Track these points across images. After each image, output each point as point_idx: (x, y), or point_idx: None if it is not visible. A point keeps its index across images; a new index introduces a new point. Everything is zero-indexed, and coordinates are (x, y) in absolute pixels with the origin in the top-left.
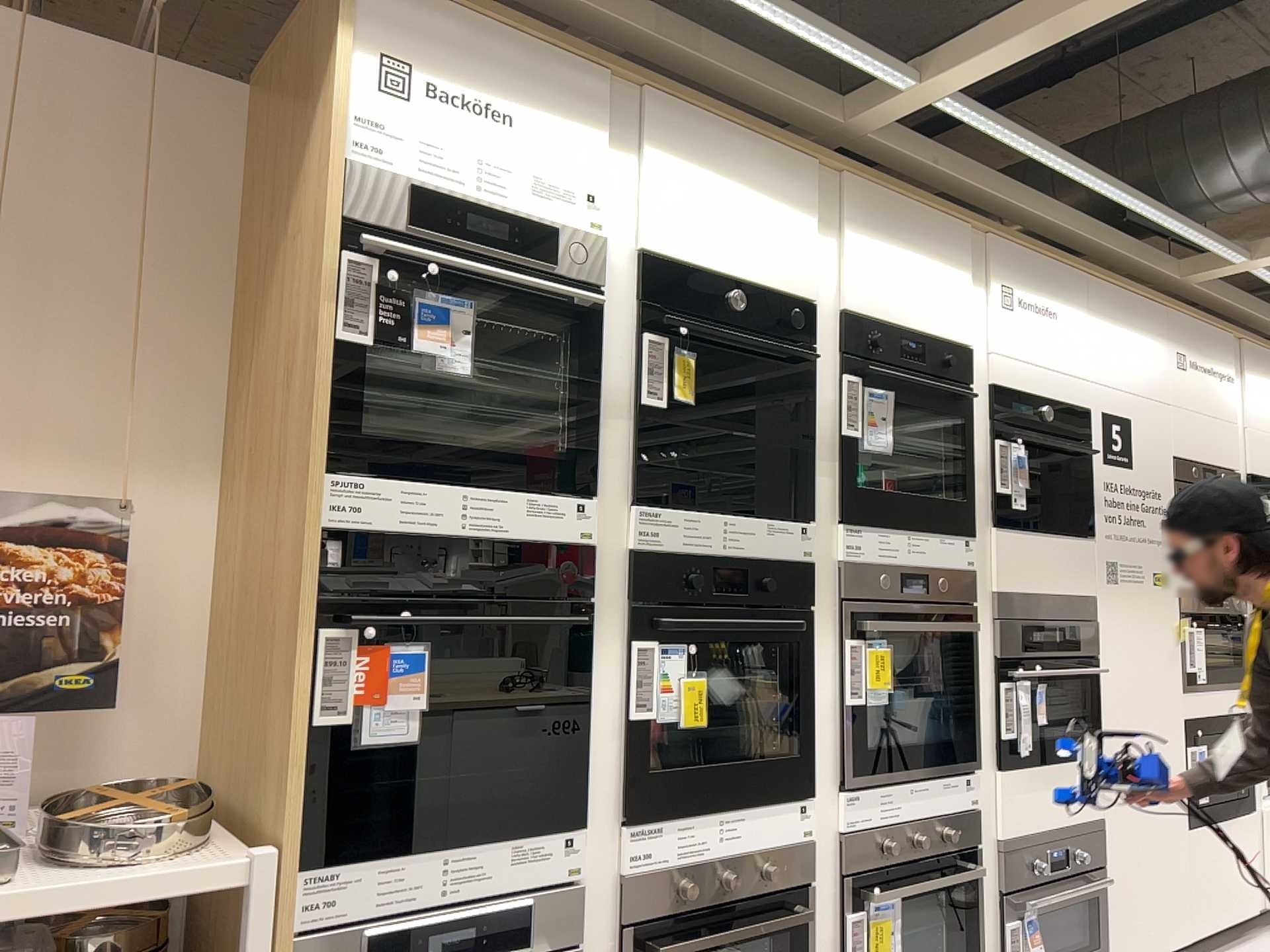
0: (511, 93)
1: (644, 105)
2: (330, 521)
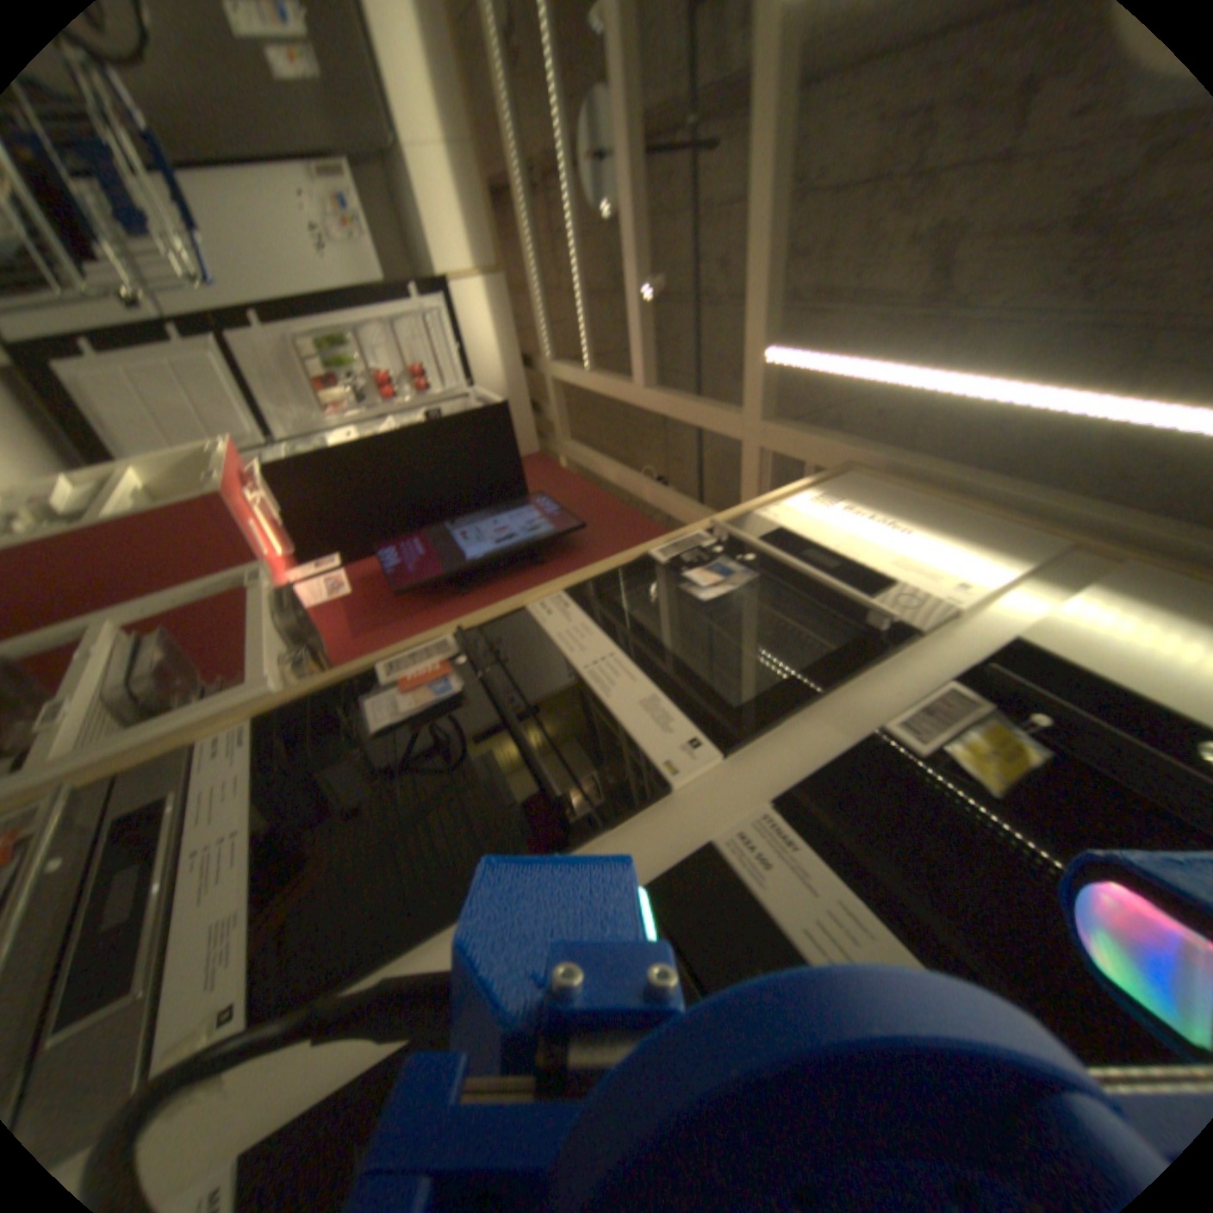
0: (922, 528)
1: (1115, 575)
2: (530, 615)
